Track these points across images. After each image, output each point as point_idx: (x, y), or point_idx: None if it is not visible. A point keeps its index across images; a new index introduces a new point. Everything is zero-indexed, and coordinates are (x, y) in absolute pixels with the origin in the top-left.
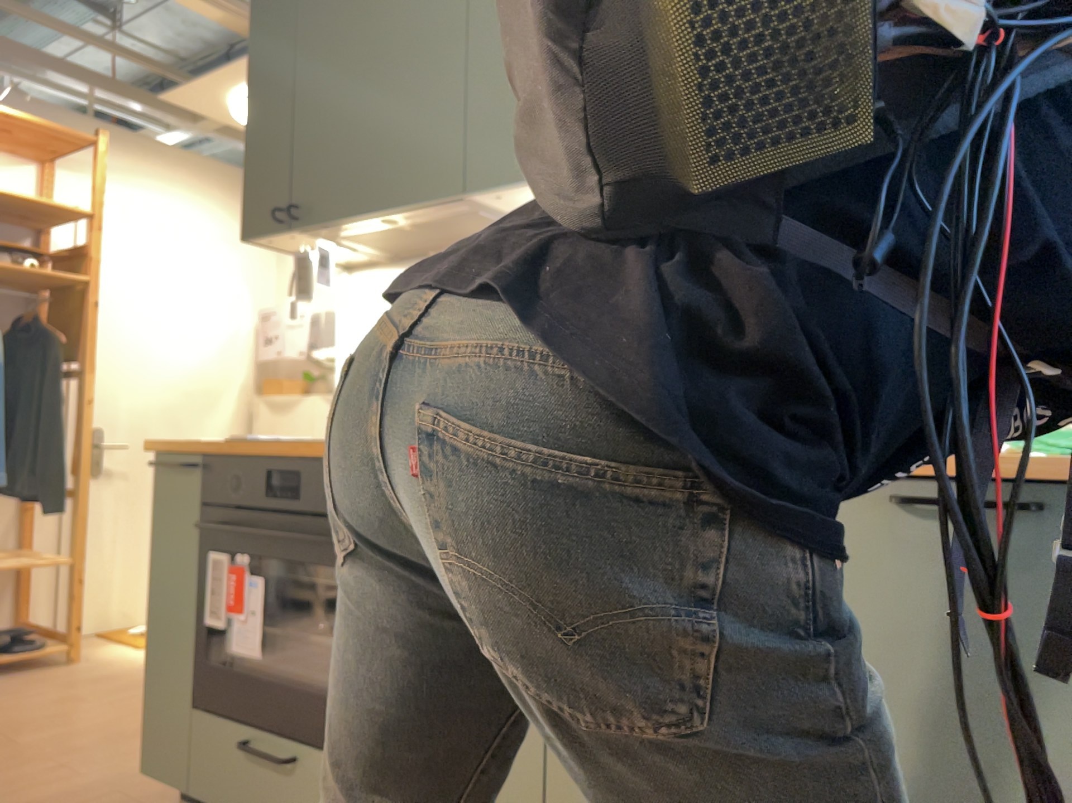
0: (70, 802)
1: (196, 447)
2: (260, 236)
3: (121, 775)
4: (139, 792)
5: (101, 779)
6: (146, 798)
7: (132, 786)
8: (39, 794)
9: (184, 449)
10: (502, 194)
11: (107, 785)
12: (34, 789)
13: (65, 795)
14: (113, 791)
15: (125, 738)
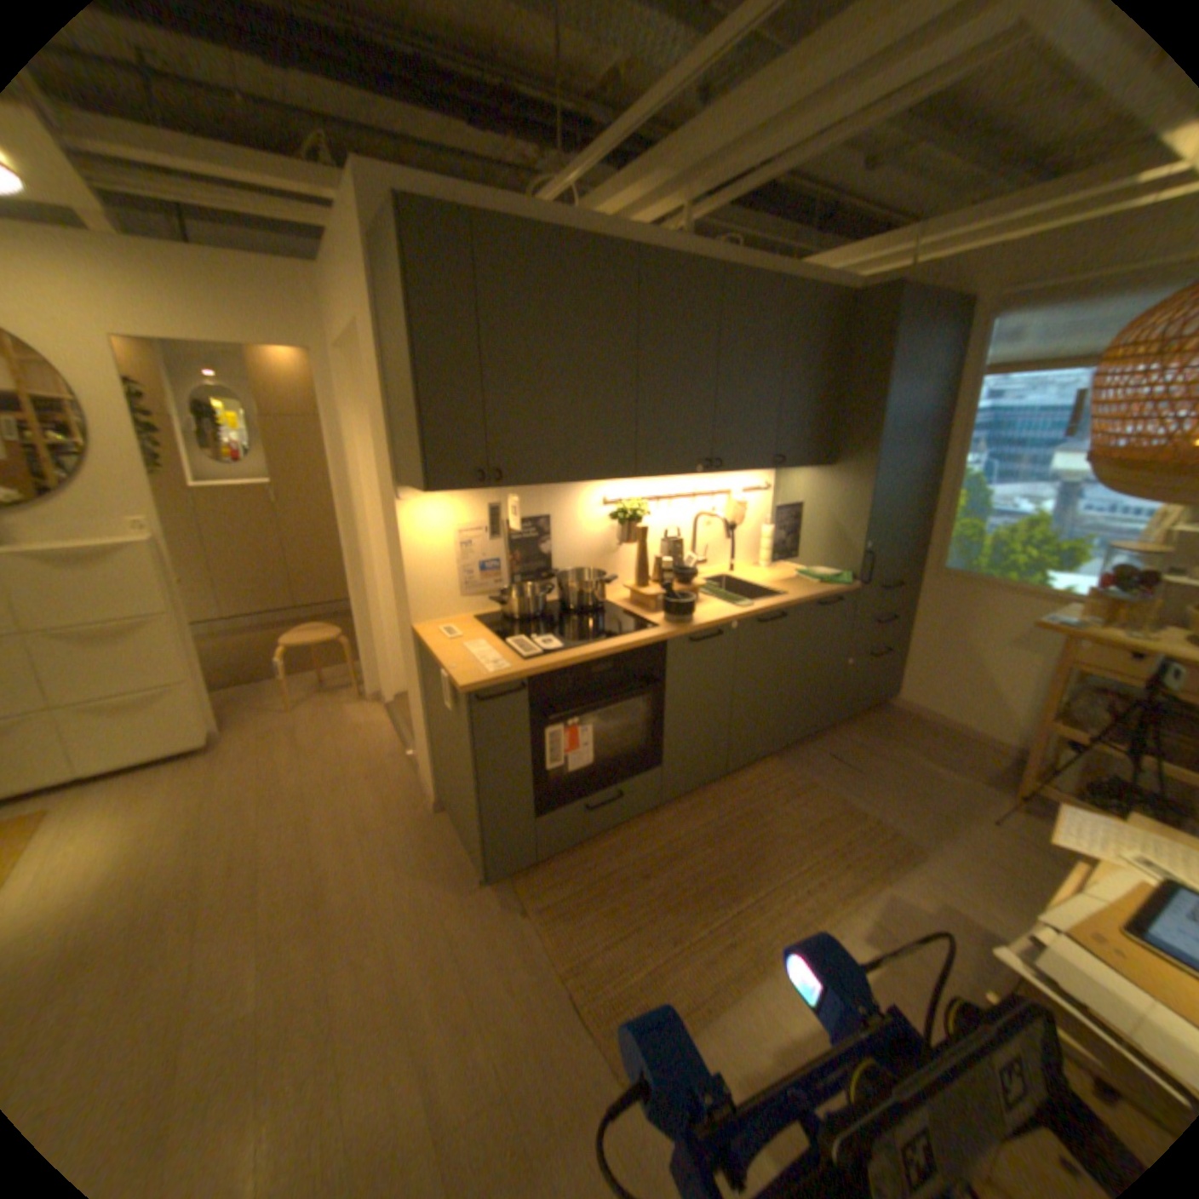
0: (433, 950)
1: (527, 674)
2: (444, 490)
3: (402, 922)
4: (445, 909)
5: (402, 934)
6: (459, 905)
7: (431, 913)
8: (402, 973)
9: (512, 679)
10: (641, 477)
11: (417, 929)
12: (385, 979)
13: (417, 955)
14: (431, 925)
15: (313, 924)
